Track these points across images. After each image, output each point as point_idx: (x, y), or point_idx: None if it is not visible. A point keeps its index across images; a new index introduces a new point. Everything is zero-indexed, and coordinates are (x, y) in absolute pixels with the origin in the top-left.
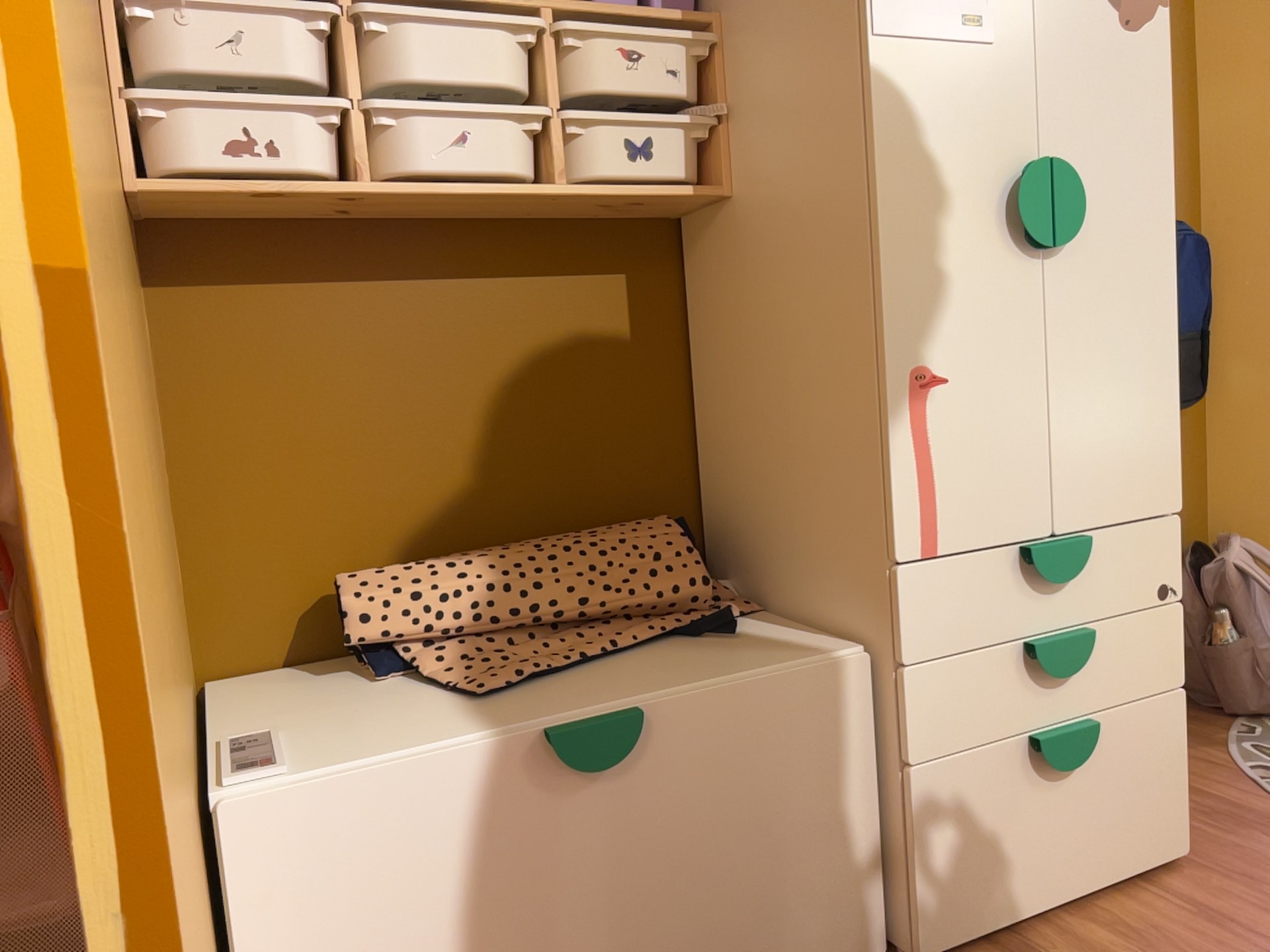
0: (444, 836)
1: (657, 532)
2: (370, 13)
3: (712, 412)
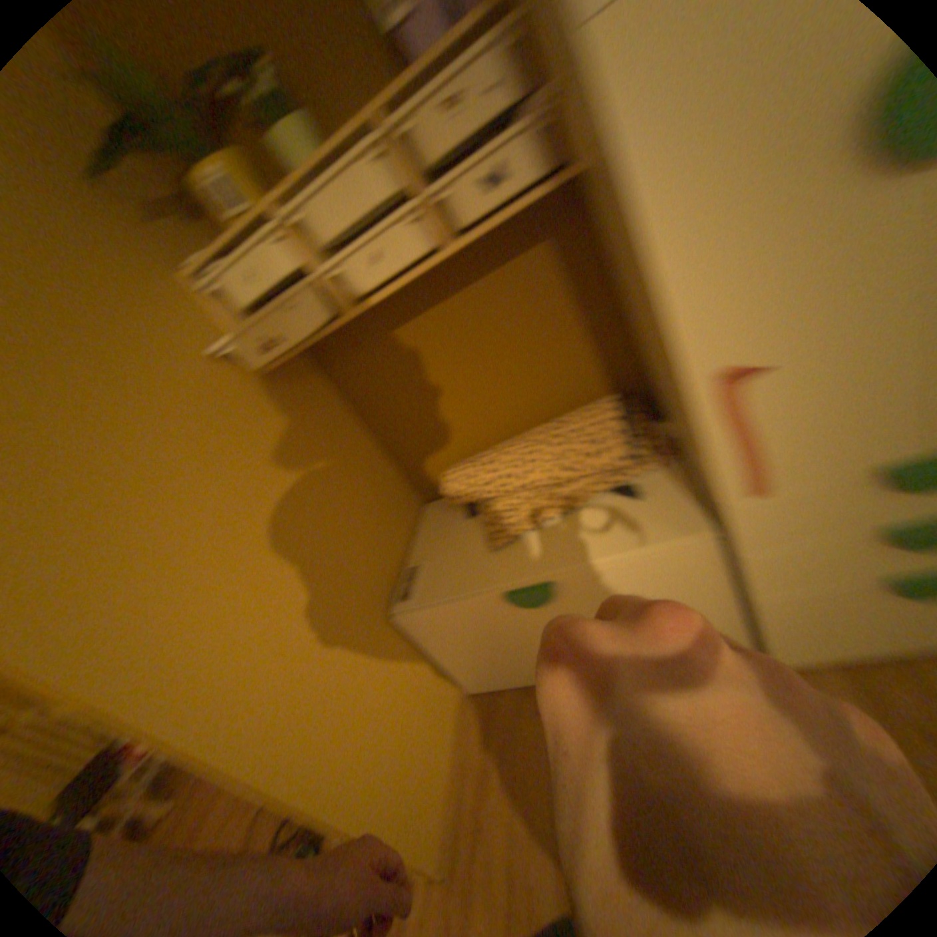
0: (479, 622)
1: (601, 418)
2: (287, 211)
3: (636, 318)
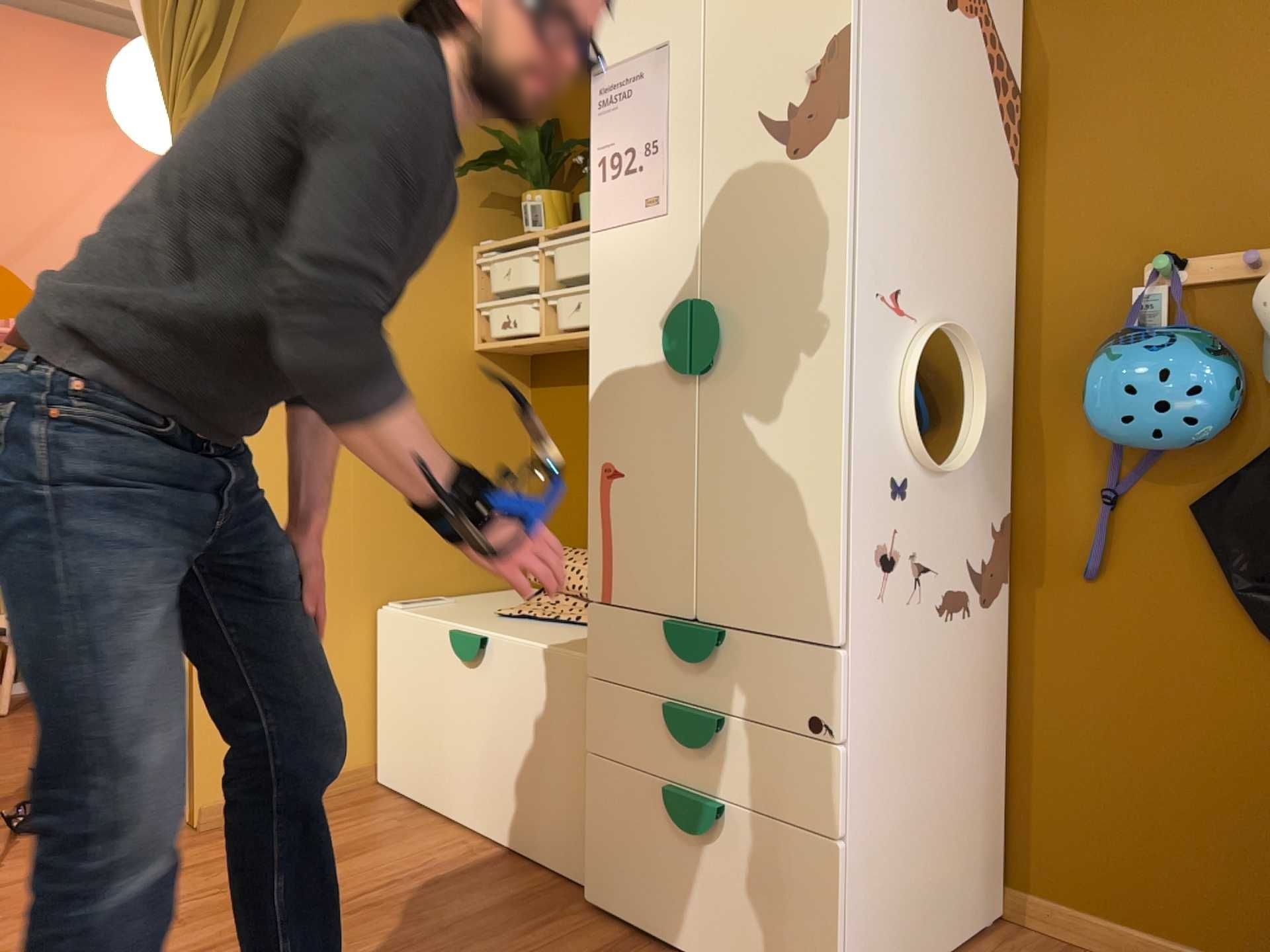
0: (424, 660)
1: None
2: (544, 245)
3: None
